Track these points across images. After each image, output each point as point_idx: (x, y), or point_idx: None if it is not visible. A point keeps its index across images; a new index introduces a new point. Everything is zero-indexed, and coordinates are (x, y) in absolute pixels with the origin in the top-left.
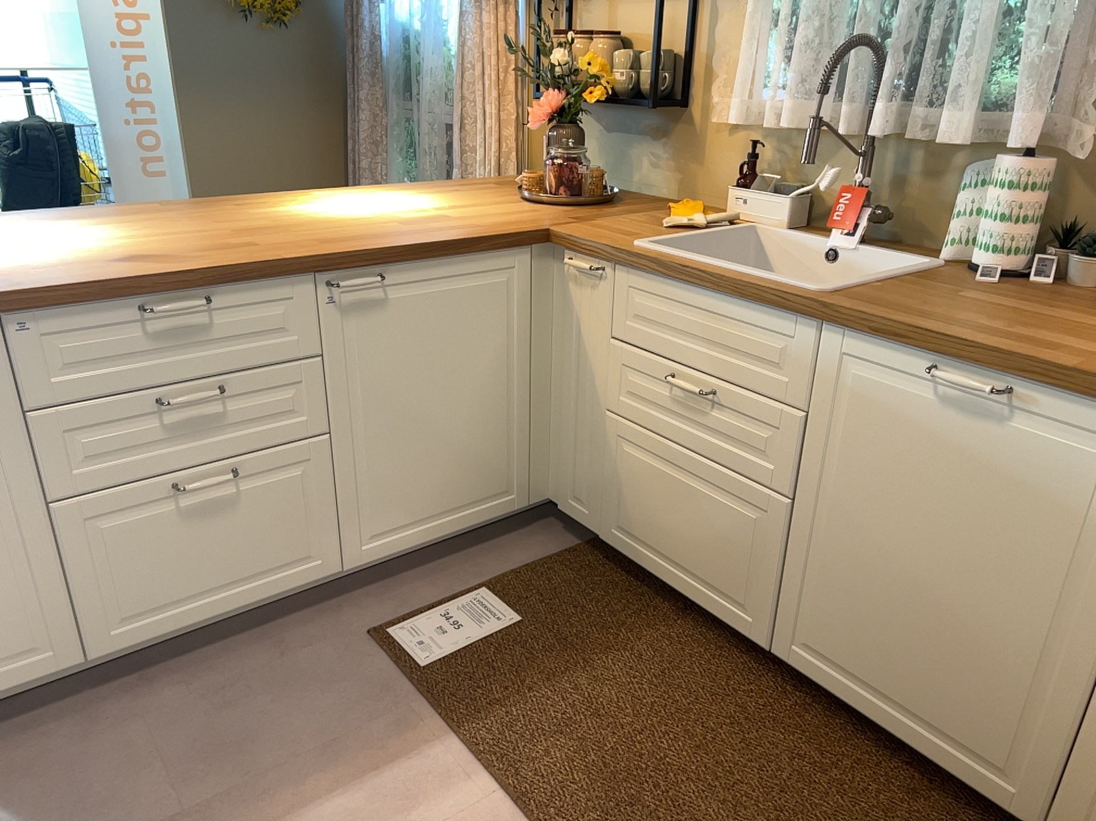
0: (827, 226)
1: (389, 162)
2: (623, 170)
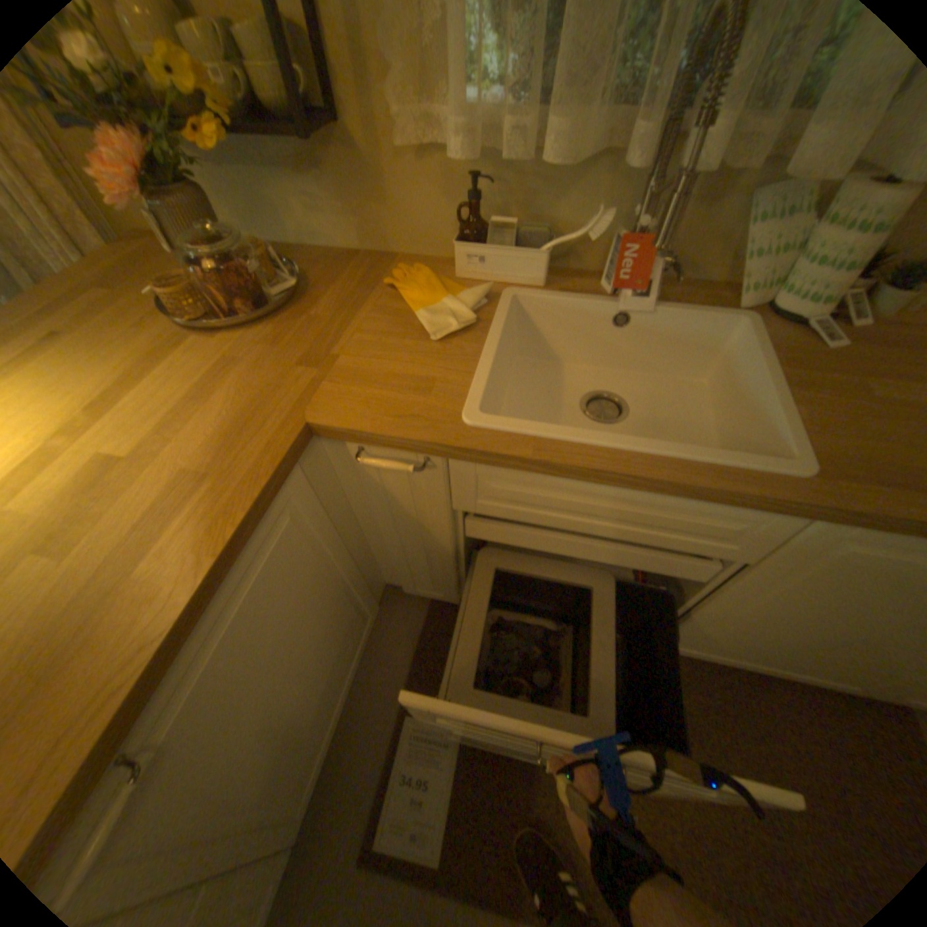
0: (572, 264)
1: None
2: (267, 215)
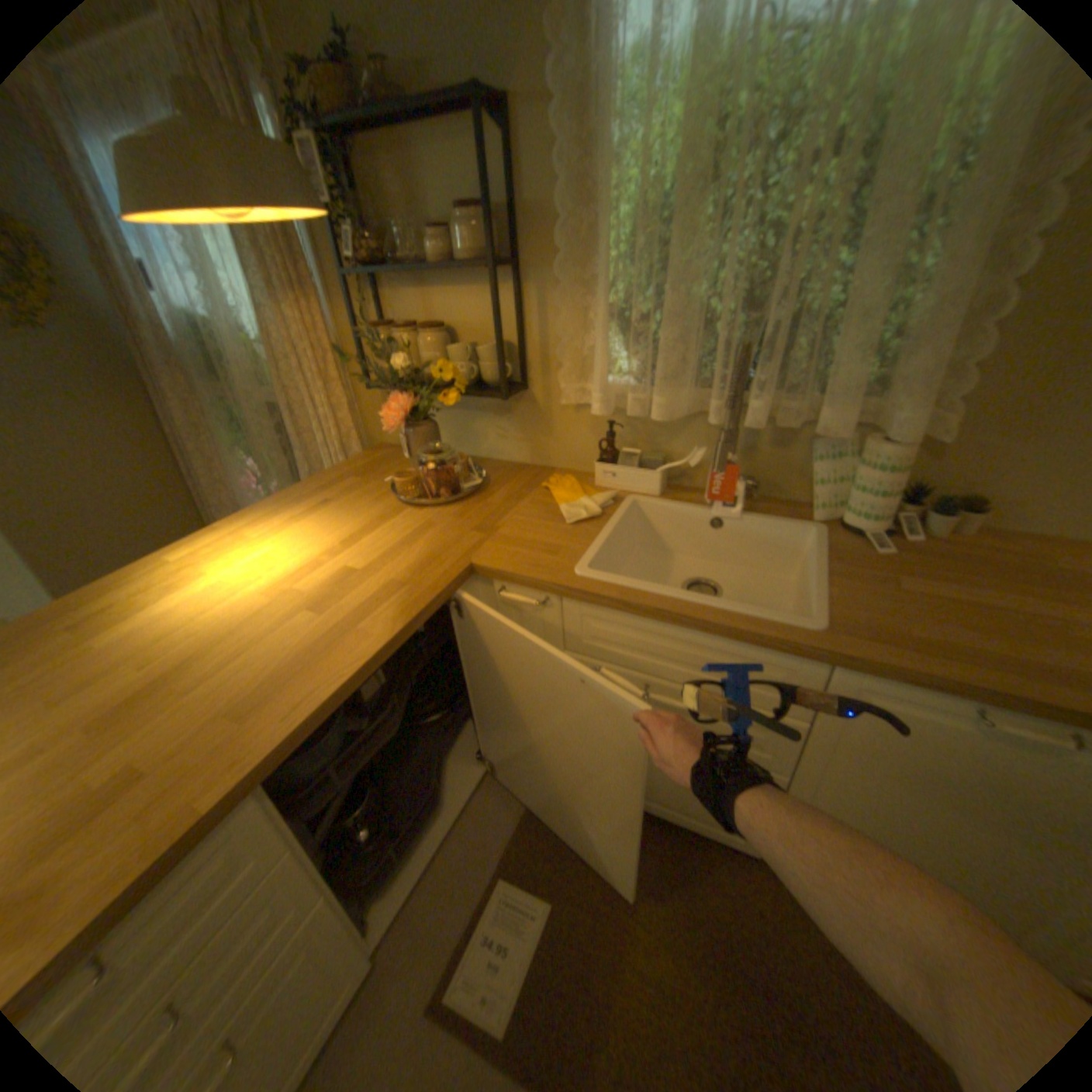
0: (685, 483)
1: (215, 440)
2: (471, 440)
